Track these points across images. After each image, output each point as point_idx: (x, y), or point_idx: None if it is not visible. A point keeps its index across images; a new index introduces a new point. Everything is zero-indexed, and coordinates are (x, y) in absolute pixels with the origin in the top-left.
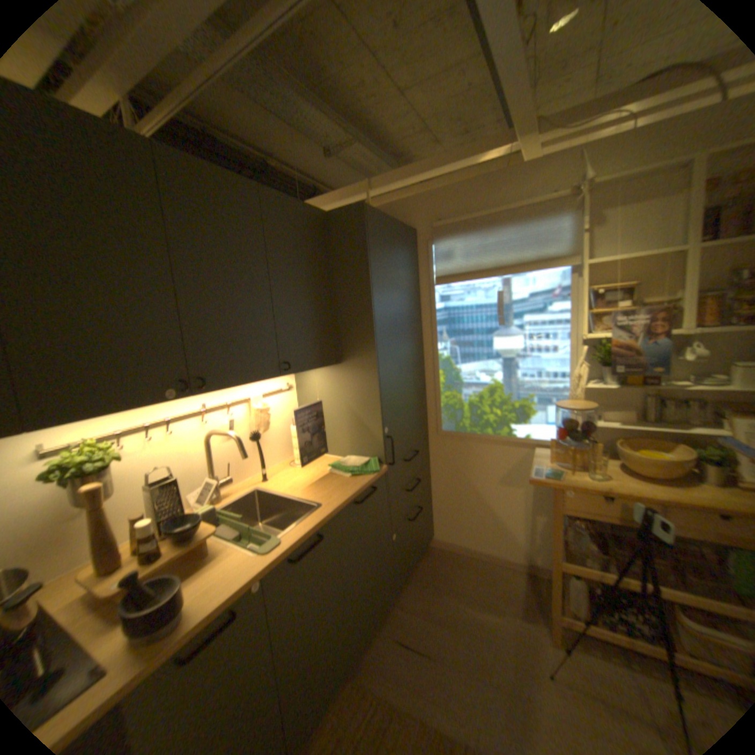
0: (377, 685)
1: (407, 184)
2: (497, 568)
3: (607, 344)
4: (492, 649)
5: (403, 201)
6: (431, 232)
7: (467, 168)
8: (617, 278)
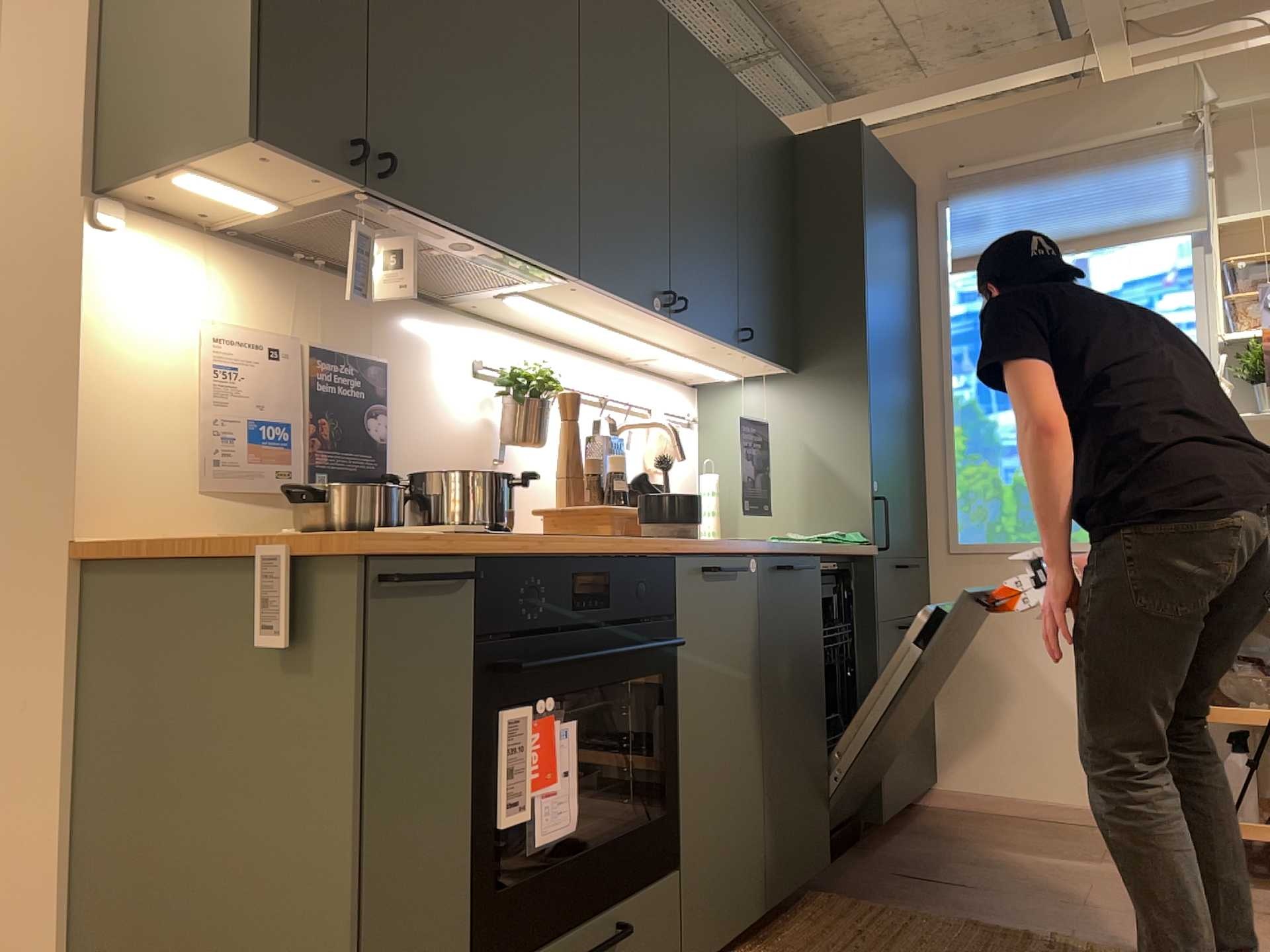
0: (875, 900)
1: (897, 115)
2: (1078, 824)
3: (1255, 350)
4: (1083, 882)
5: (892, 141)
6: (942, 189)
7: (1003, 94)
8: (1263, 253)
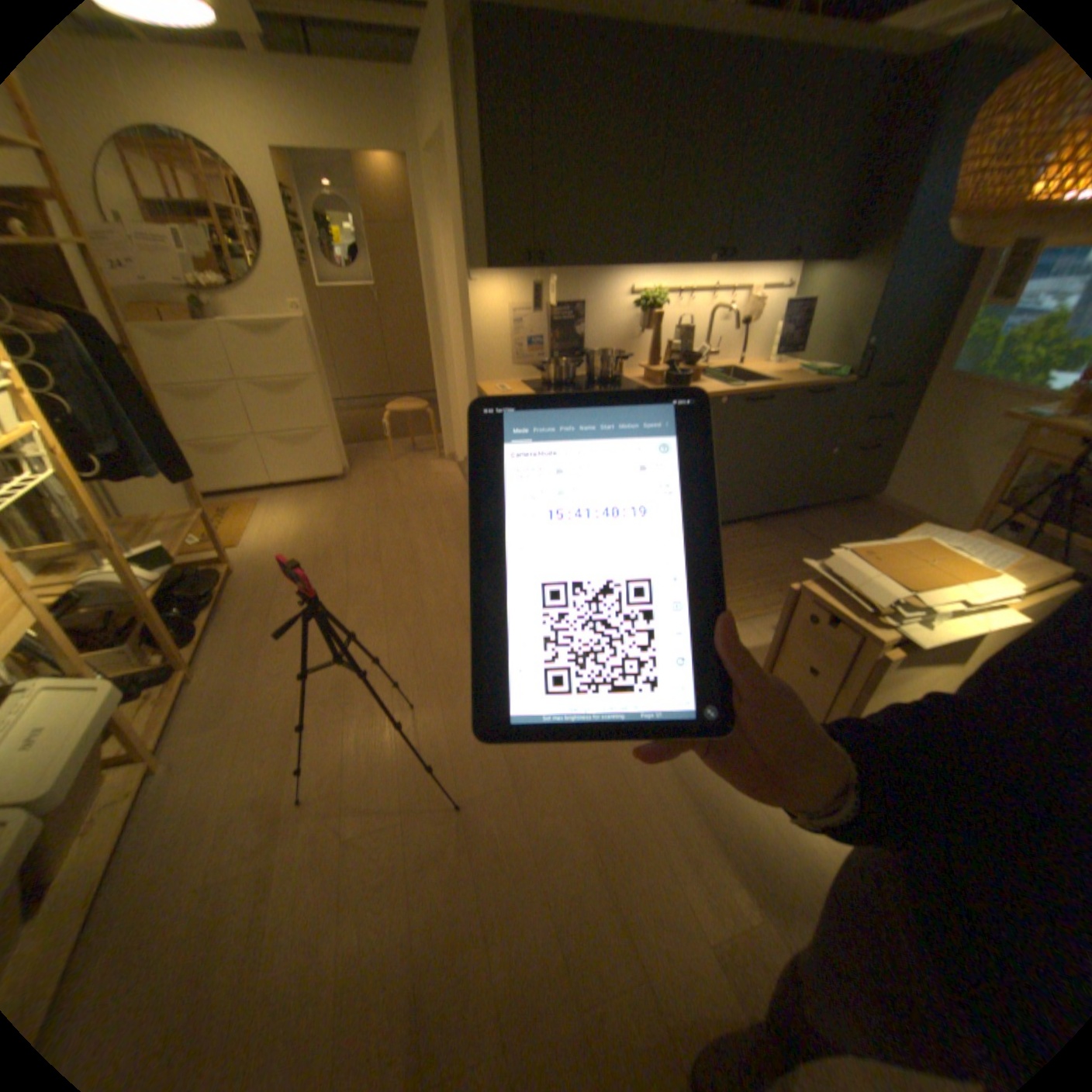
0: (770, 533)
1: None
2: None
3: None
4: None
5: None
6: None
7: None
8: None
